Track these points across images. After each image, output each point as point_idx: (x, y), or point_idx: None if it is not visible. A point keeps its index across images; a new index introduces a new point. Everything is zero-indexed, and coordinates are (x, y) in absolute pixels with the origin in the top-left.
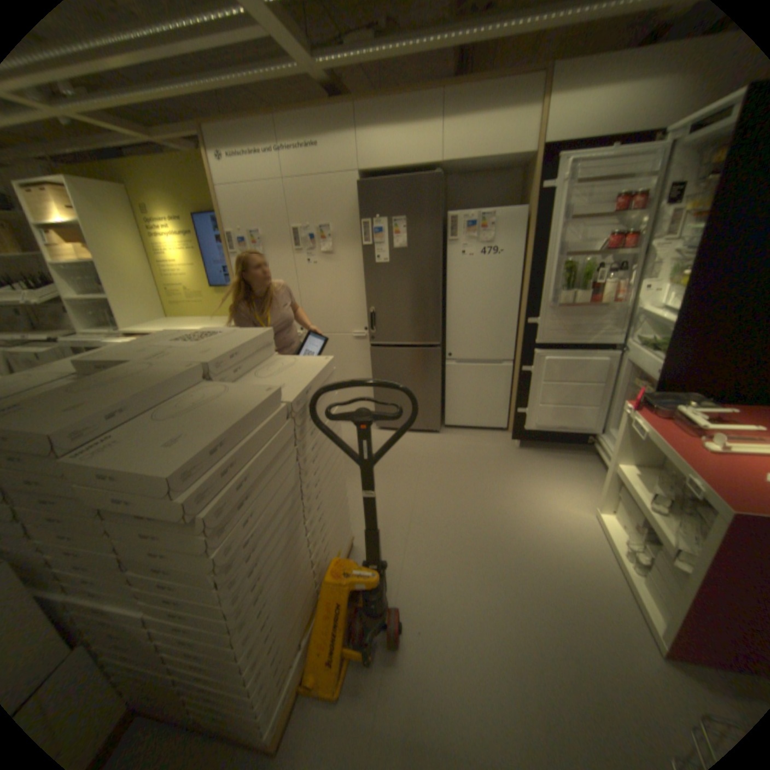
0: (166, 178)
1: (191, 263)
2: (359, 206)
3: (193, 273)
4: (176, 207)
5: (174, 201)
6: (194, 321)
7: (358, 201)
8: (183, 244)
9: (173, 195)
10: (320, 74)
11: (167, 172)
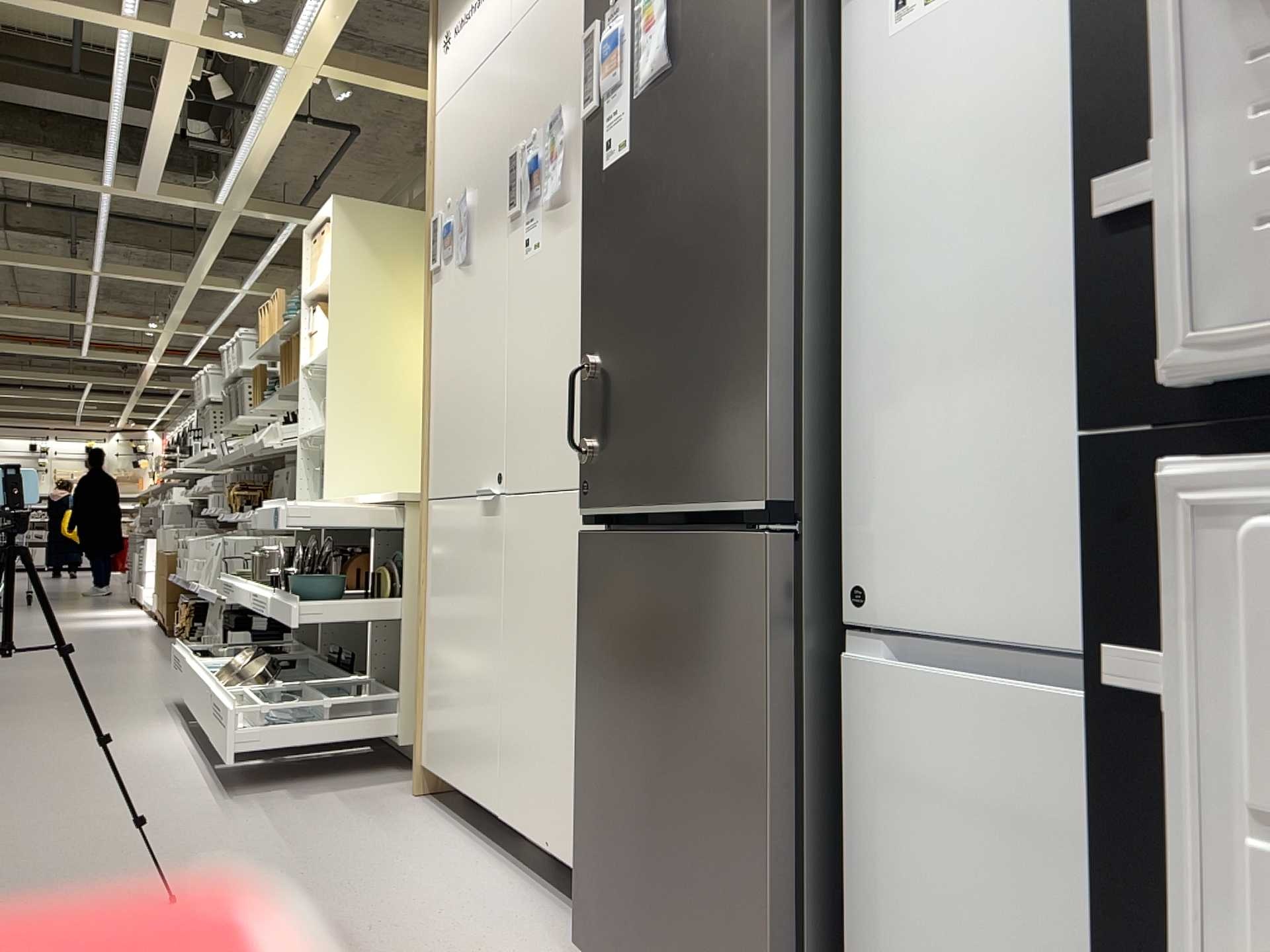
0: None
1: None
2: None
3: None
4: None
5: None
6: None
7: None
8: None
9: None
10: None
11: None
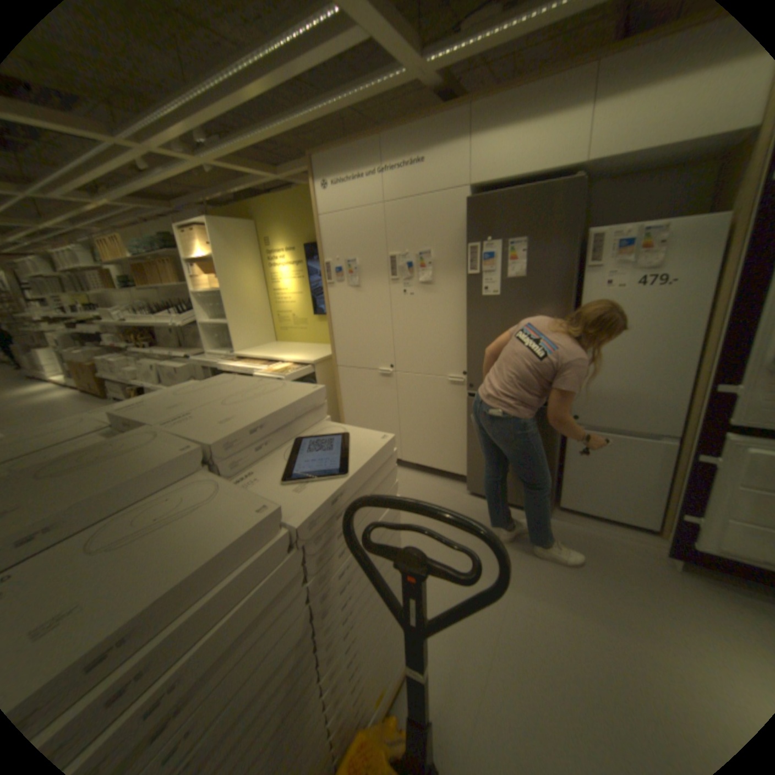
0: (286, 212)
1: (300, 292)
2: (467, 228)
3: (301, 301)
4: (291, 239)
5: (291, 234)
6: (296, 349)
7: (466, 221)
8: (295, 273)
9: (290, 228)
10: (432, 77)
11: (287, 207)
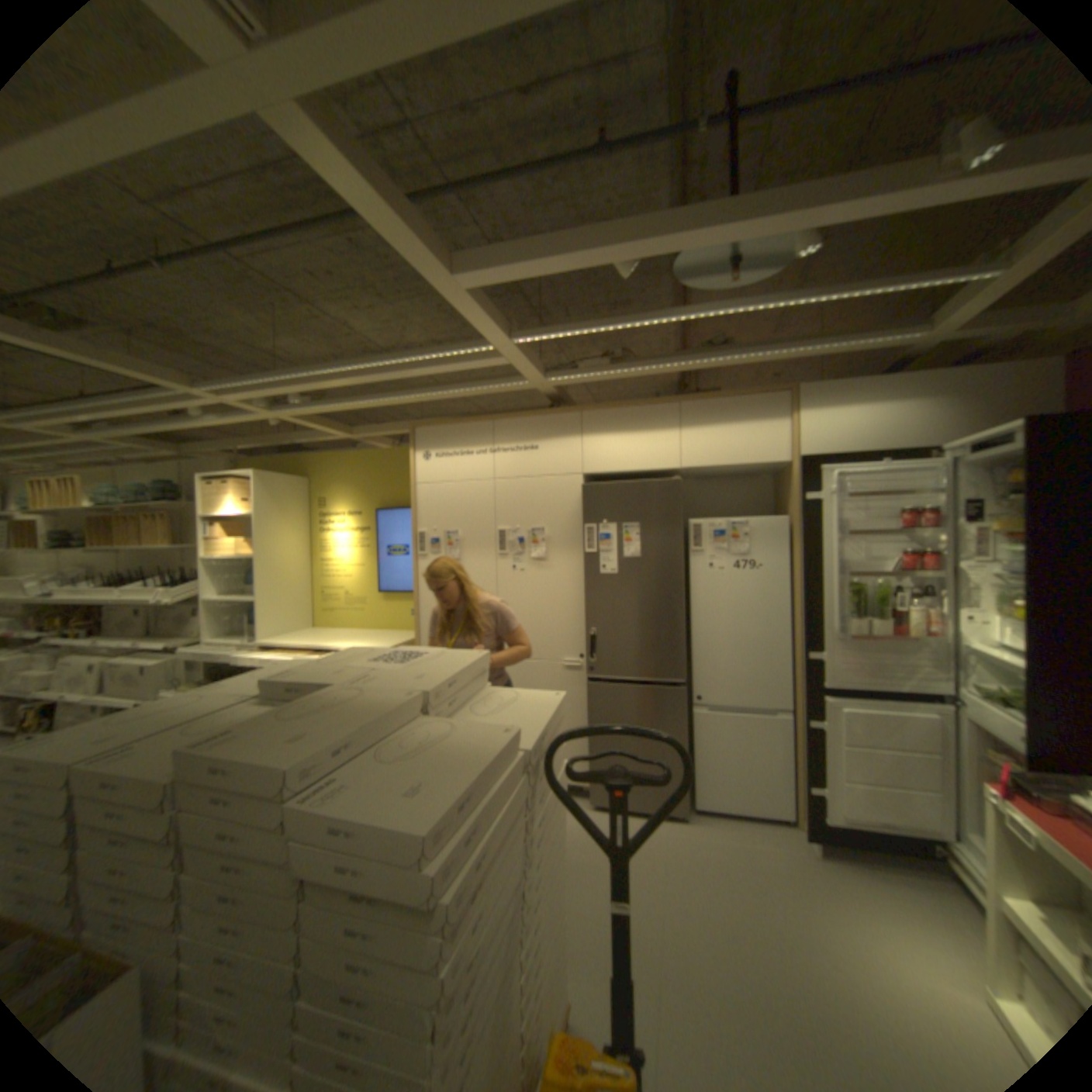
0: (358, 473)
1: (363, 563)
2: (583, 511)
3: (363, 575)
4: (361, 502)
5: (361, 496)
6: (351, 635)
7: (581, 505)
8: (359, 541)
9: (361, 490)
10: (550, 389)
11: (360, 468)
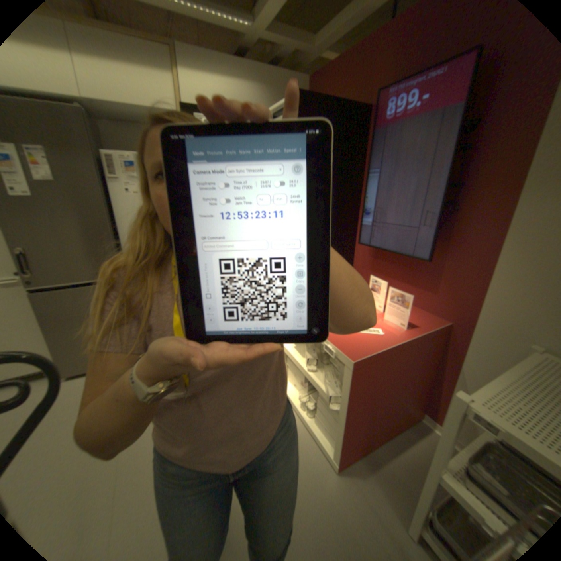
0: None
1: None
2: None
3: None
4: None
5: None
6: None
7: None
8: None
9: None
10: None
11: None
